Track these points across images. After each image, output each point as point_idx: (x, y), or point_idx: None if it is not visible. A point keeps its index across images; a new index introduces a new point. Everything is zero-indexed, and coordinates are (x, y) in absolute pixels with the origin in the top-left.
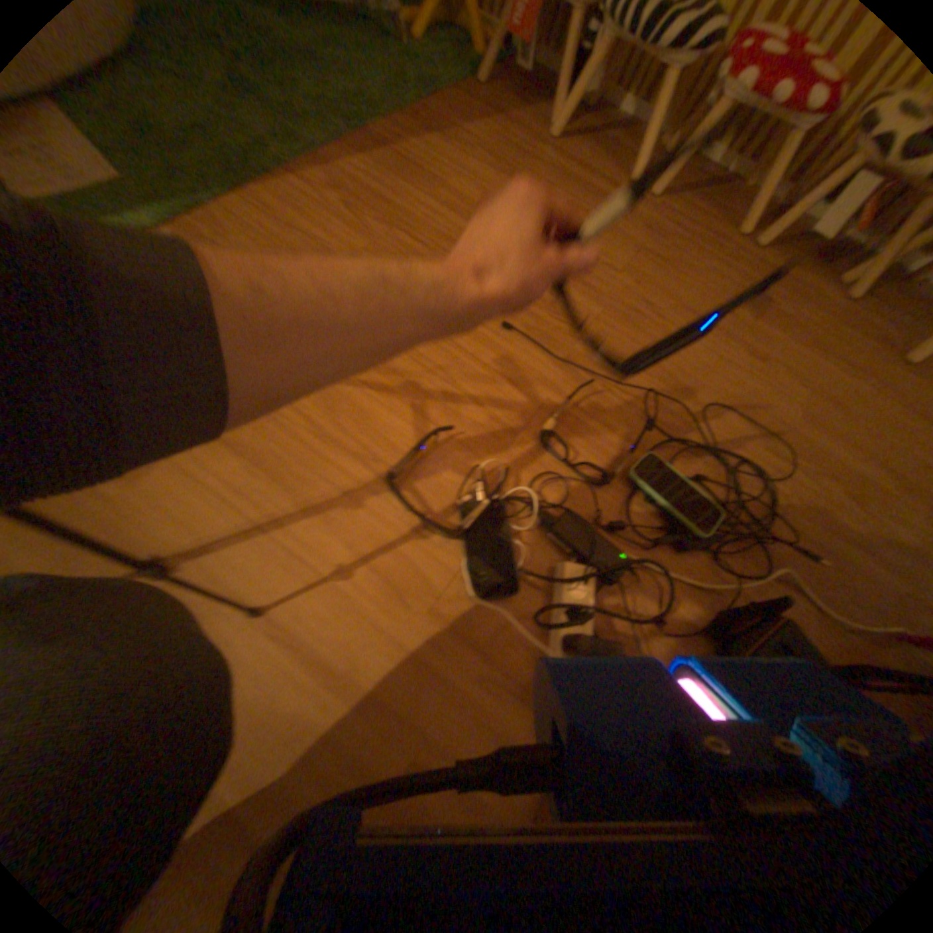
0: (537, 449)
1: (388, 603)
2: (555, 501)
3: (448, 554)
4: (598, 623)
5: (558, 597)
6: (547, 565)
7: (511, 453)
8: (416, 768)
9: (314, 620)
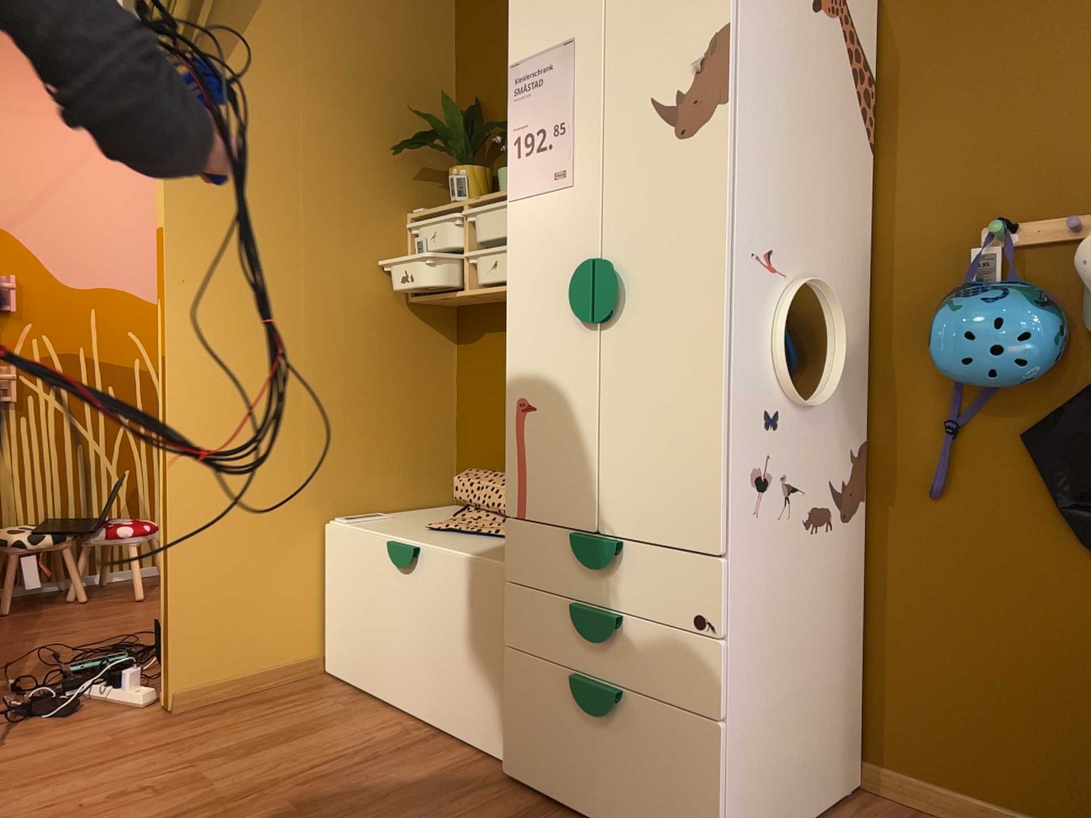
0: (13, 693)
1: (28, 736)
2: (49, 693)
3: (29, 720)
4: (119, 692)
5: (94, 698)
6: (76, 699)
7: (4, 700)
8: (108, 734)
9: (6, 753)
